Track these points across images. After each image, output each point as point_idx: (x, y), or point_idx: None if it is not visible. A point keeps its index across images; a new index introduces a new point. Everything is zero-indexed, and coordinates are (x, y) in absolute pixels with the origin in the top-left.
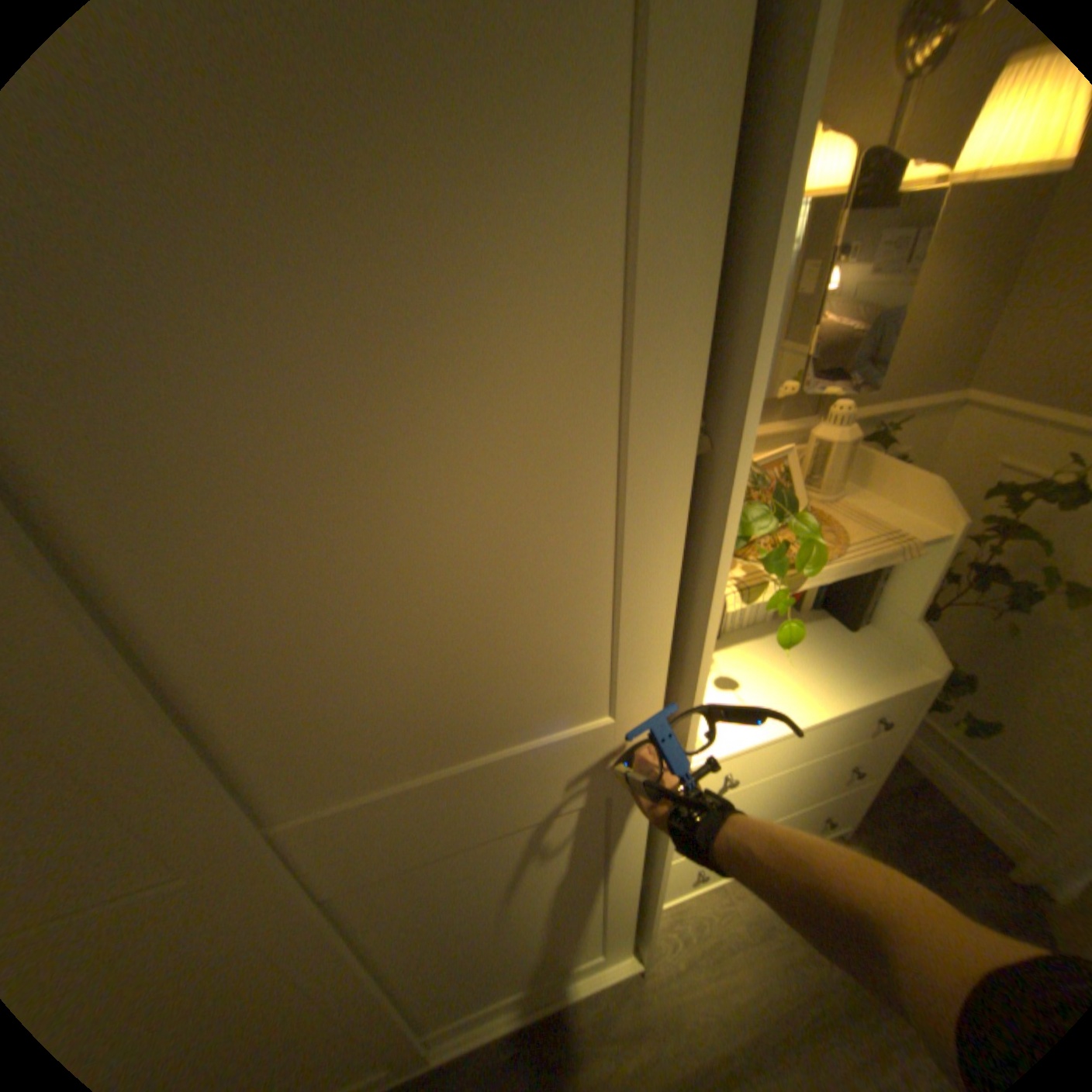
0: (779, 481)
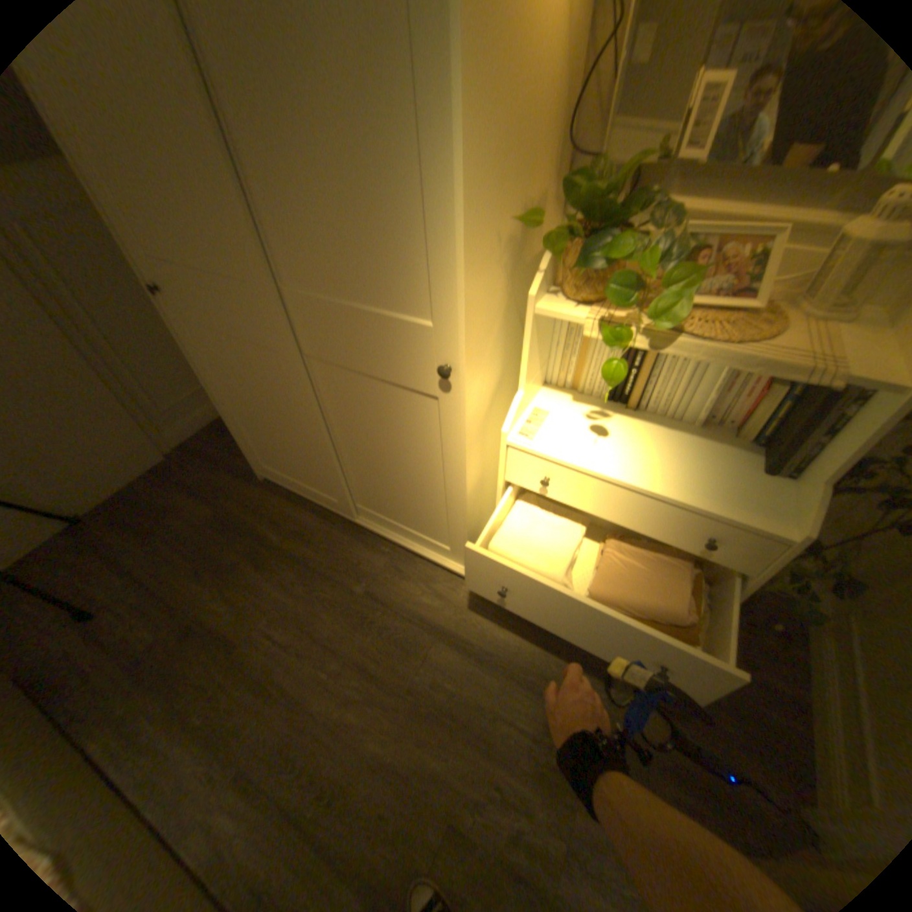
0: (748, 261)
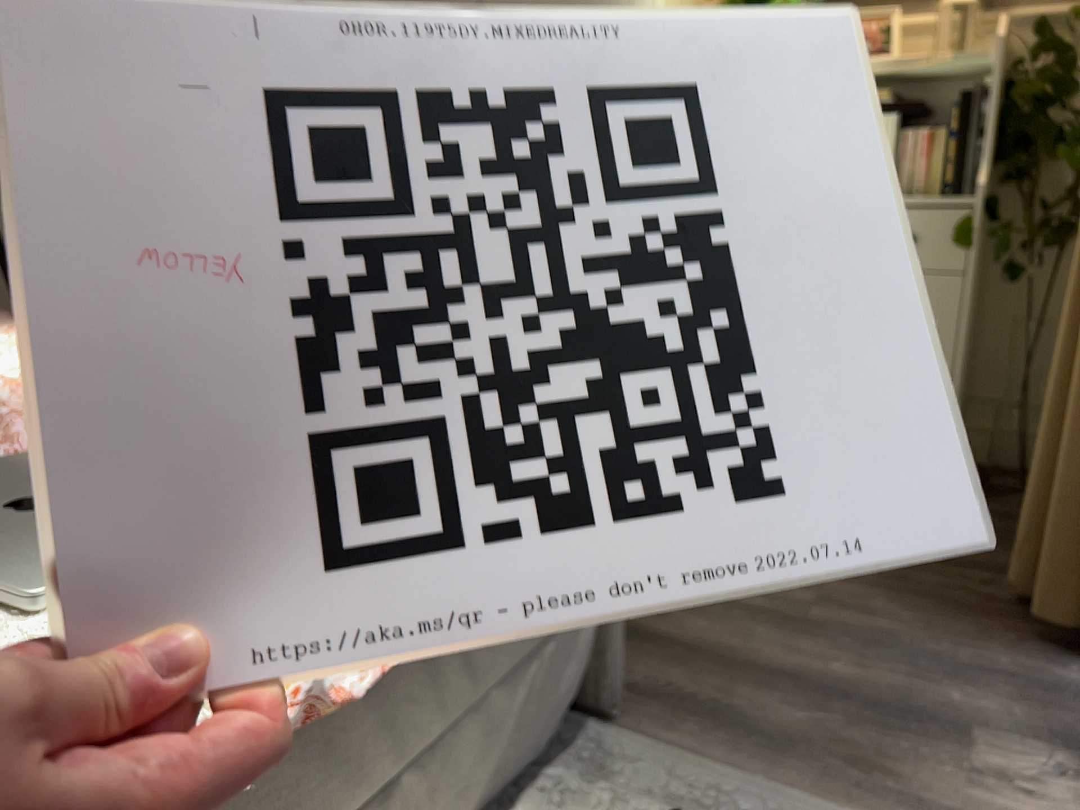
0: (880, 31)
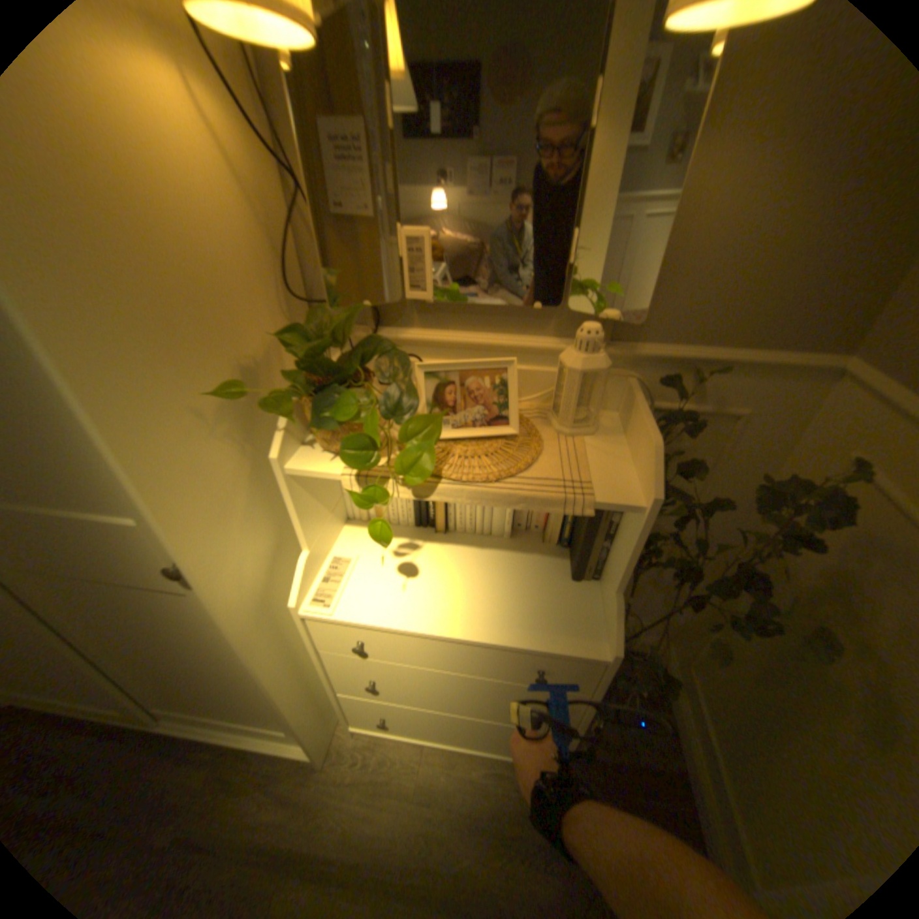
0: (491, 391)
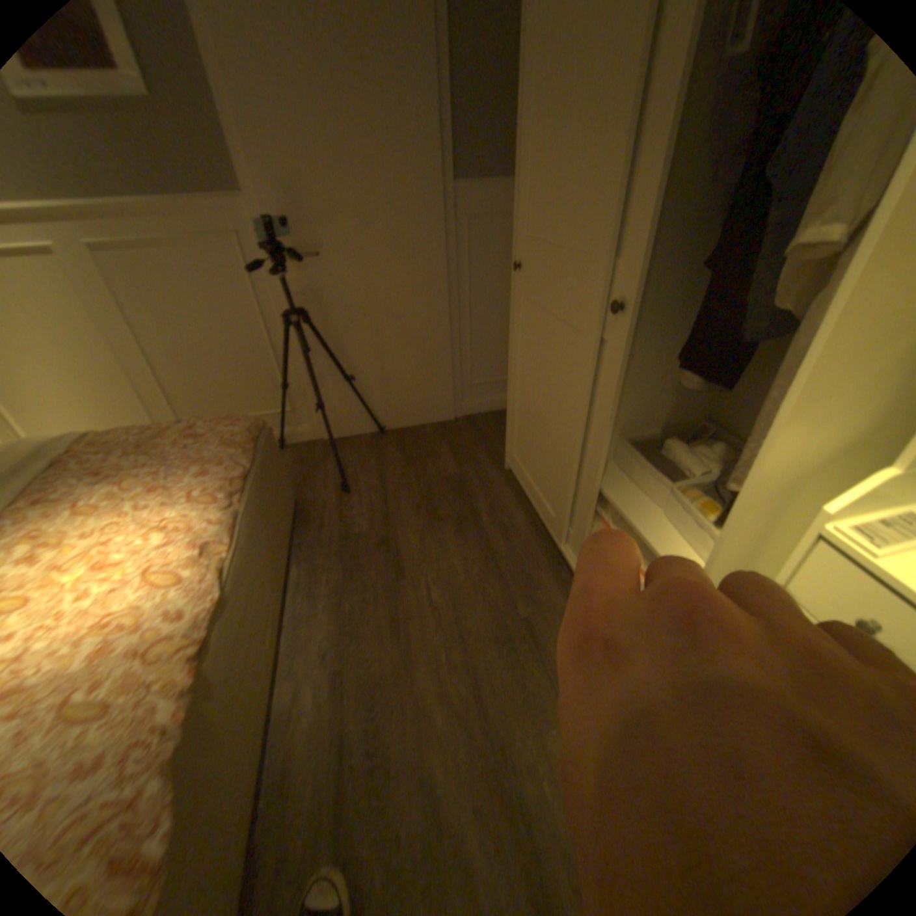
0: None
